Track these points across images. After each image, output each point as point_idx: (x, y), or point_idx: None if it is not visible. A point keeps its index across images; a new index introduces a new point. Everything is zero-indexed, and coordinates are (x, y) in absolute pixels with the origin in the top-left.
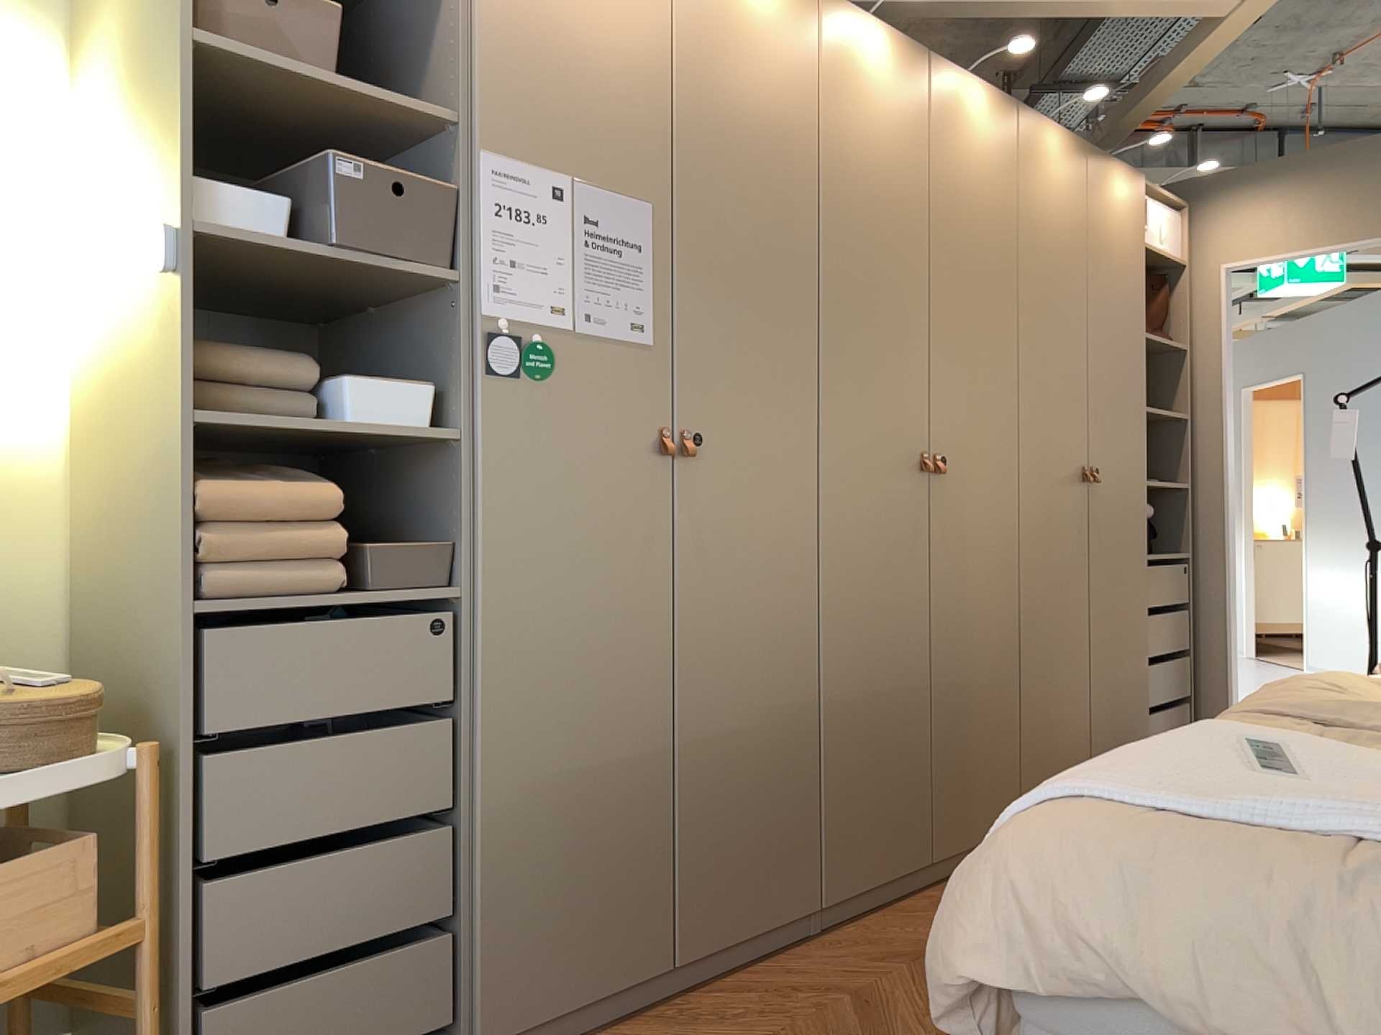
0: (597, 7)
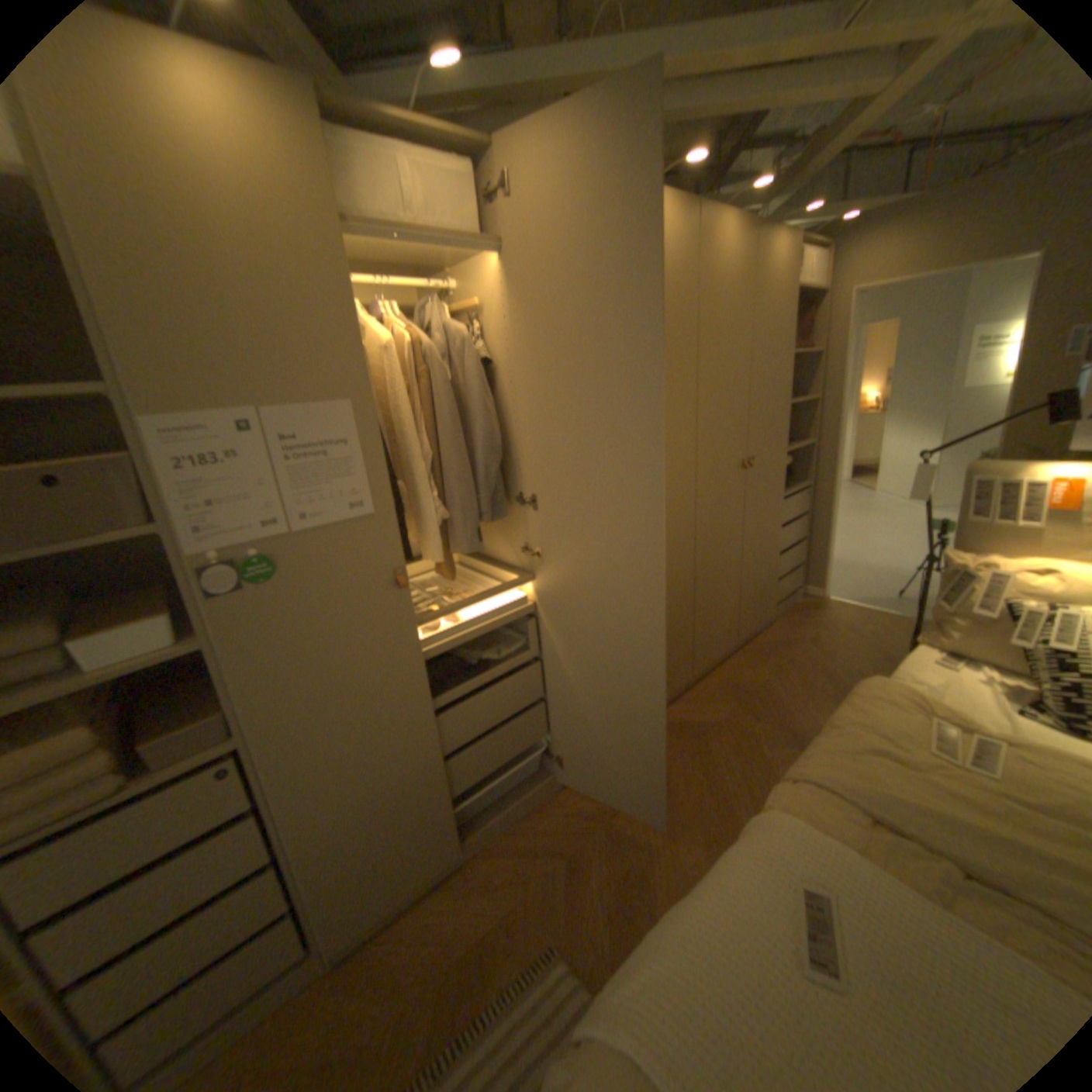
0: (258, 224)
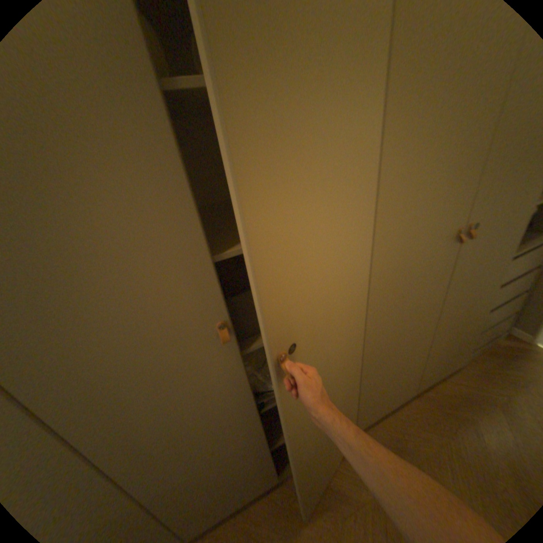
0: None
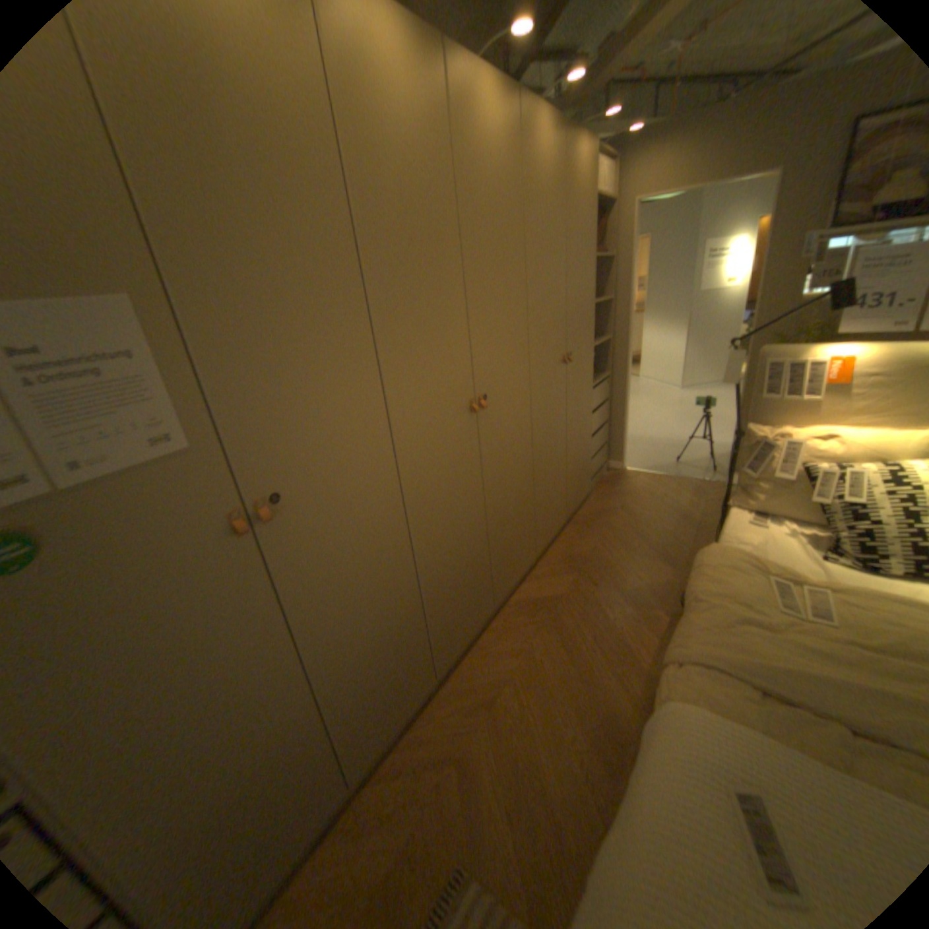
0: None
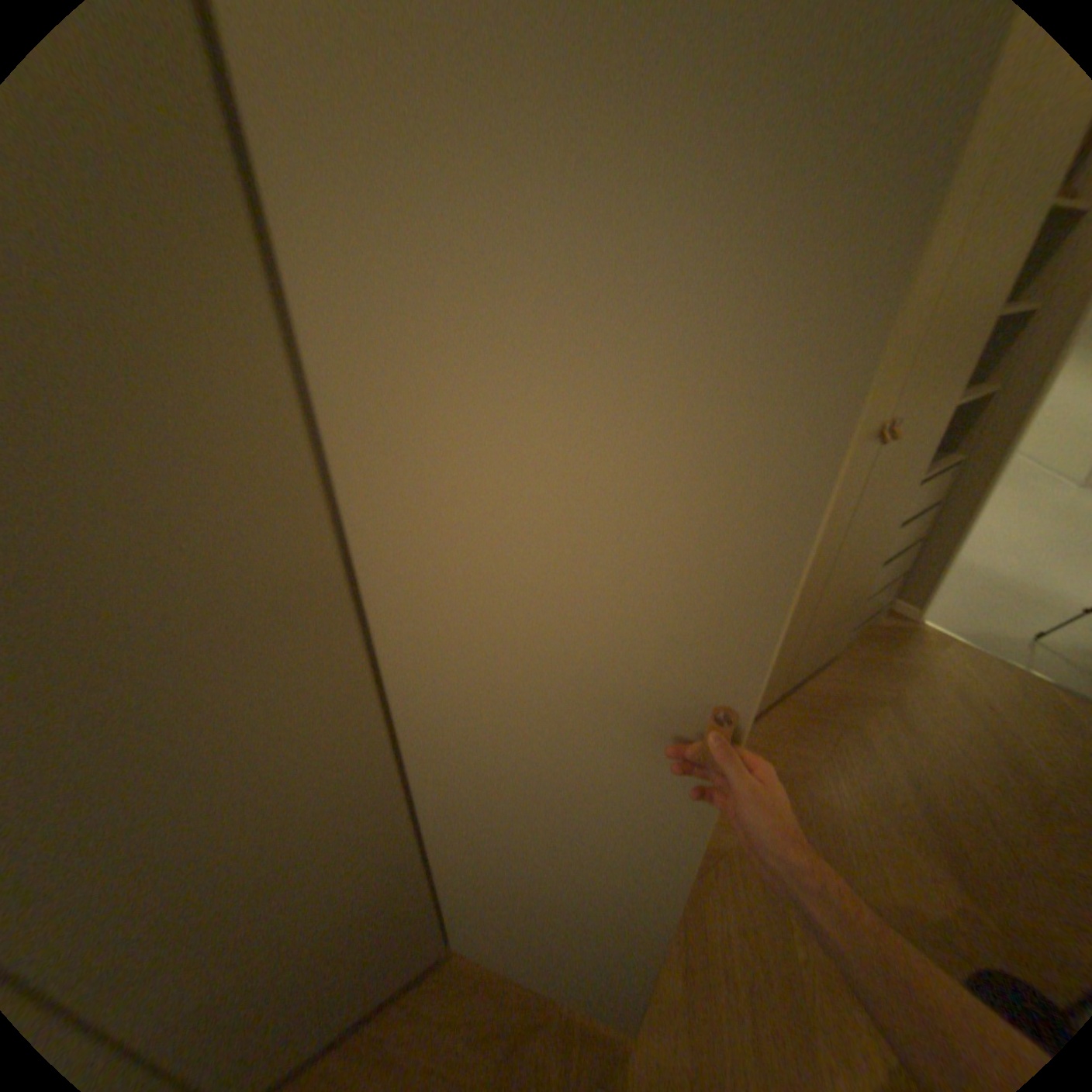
0: None
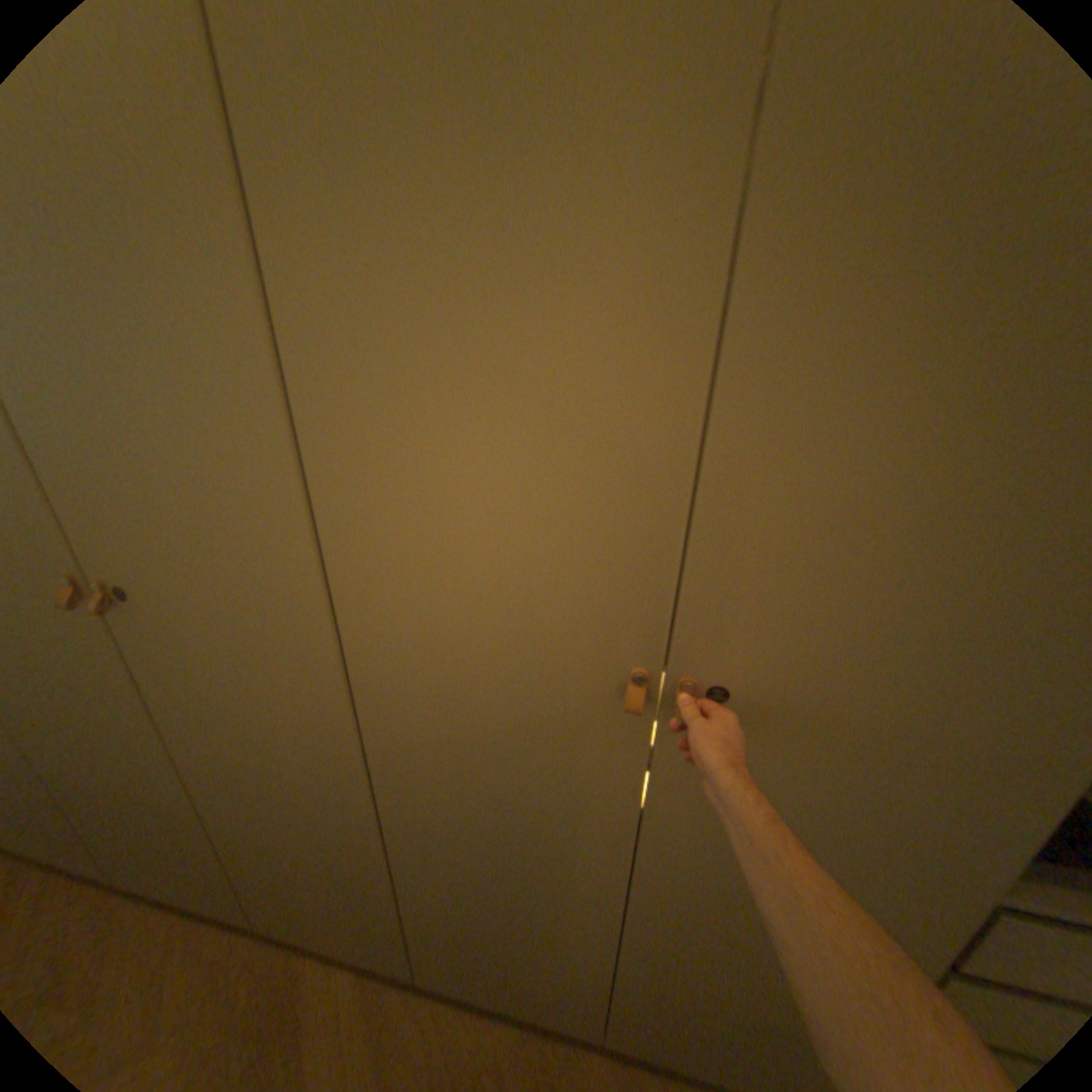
0: None
